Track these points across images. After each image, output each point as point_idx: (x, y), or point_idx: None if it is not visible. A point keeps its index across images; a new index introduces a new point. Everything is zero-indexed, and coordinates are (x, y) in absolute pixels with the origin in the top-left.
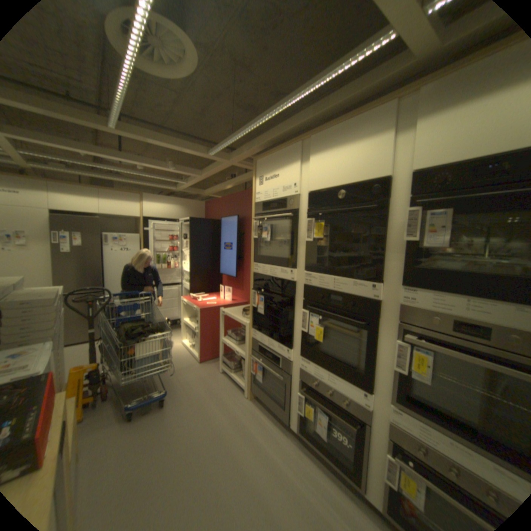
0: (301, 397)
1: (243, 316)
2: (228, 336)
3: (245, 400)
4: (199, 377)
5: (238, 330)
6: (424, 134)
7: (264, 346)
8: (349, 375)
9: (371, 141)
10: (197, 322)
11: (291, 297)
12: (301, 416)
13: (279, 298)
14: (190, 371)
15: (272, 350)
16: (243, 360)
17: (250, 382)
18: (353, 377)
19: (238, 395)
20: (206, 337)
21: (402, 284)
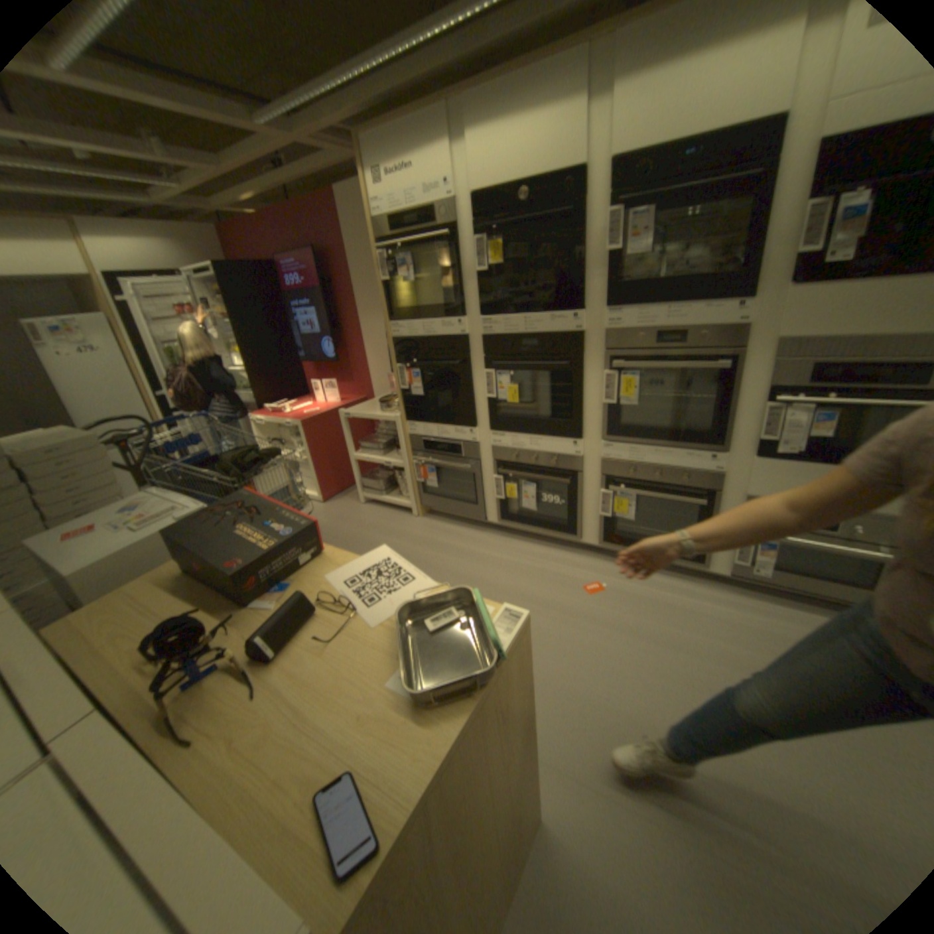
0: (497, 478)
1: (381, 411)
2: (362, 450)
3: (416, 518)
4: (334, 516)
5: (372, 437)
6: (622, 105)
7: (432, 438)
8: (554, 428)
9: (557, 111)
10: (296, 446)
11: (464, 359)
12: (499, 500)
13: (444, 365)
14: (316, 515)
15: (446, 439)
16: (395, 474)
17: (417, 494)
18: (559, 429)
19: (404, 517)
20: (321, 464)
21: (605, 305)
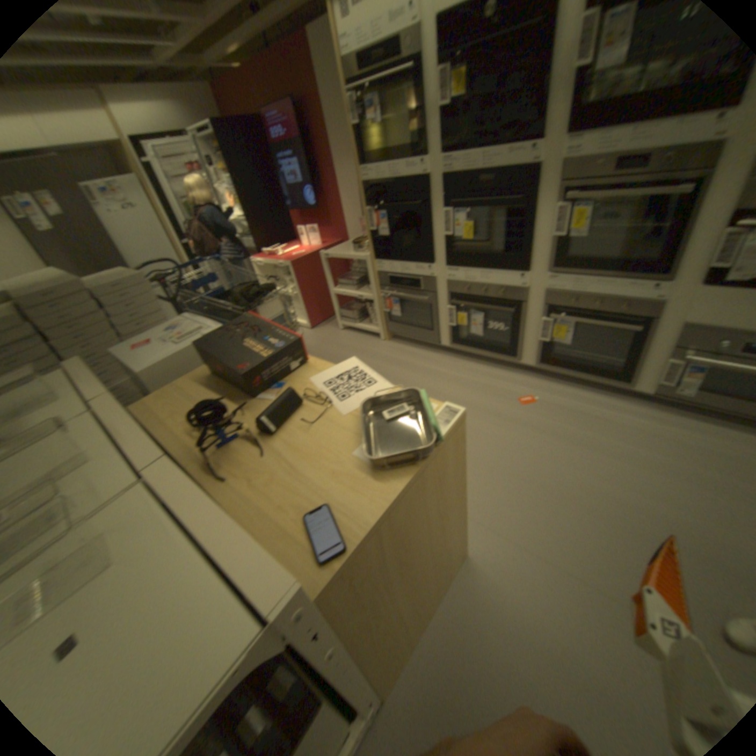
0: (451, 308)
1: (355, 251)
2: (340, 285)
3: (383, 341)
4: (320, 339)
5: (348, 274)
6: None
7: (397, 274)
8: (505, 262)
9: None
10: (289, 283)
11: (426, 198)
12: (452, 327)
13: (408, 205)
14: (307, 338)
15: (409, 274)
16: (367, 306)
17: (384, 322)
18: (509, 262)
19: (374, 340)
20: (309, 297)
21: (566, 132)
